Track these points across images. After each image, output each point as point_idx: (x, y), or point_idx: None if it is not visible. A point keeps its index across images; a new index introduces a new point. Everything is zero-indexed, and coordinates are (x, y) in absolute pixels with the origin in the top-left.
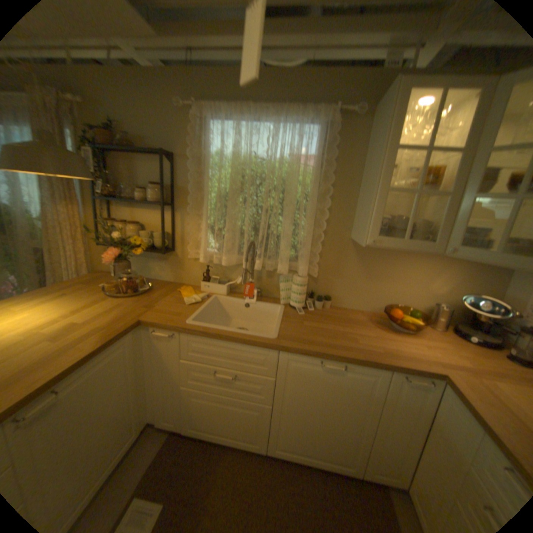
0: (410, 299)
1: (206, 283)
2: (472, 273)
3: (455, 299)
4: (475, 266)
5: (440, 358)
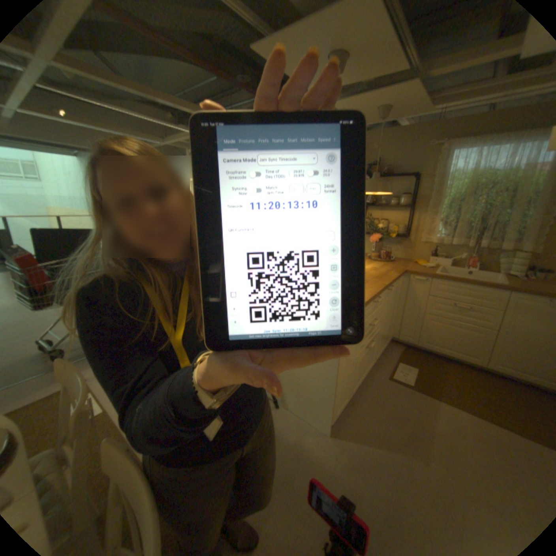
0: None
1: (434, 257)
2: None
3: None
4: None
5: None
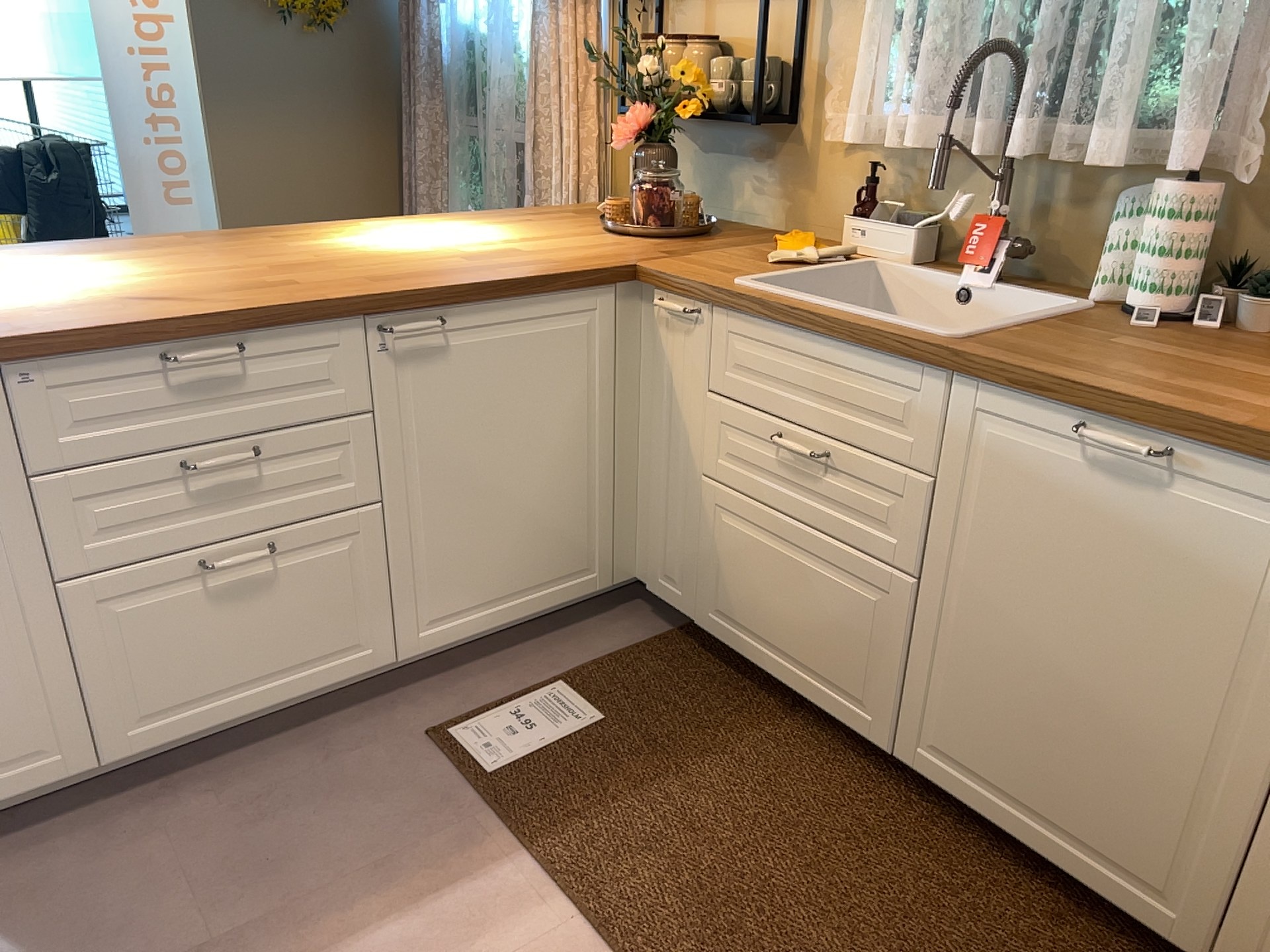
0: None
1: (856, 223)
2: None
3: None
4: None
5: None
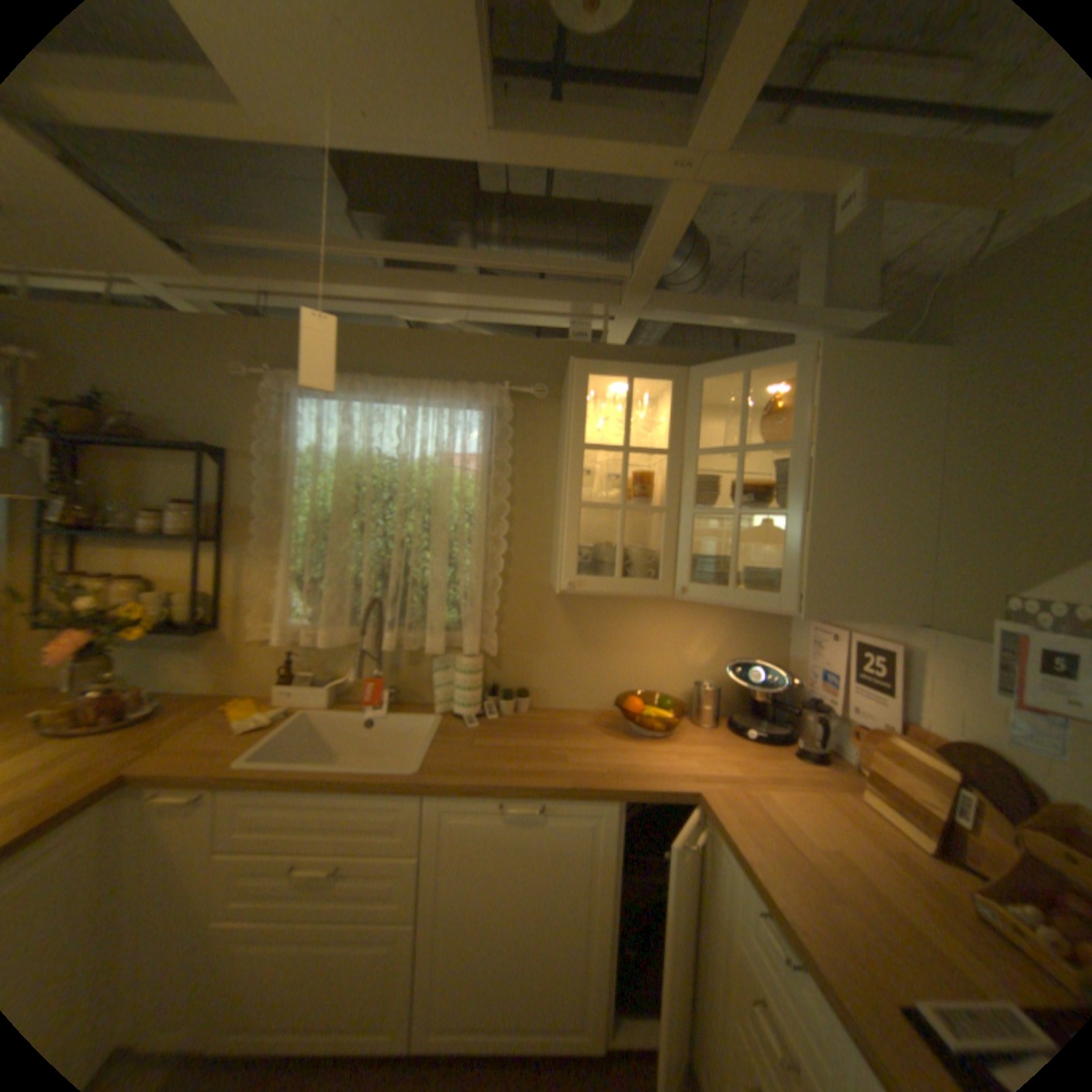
0: (657, 681)
1: (282, 689)
2: (738, 628)
3: (723, 673)
4: (738, 617)
5: (695, 770)
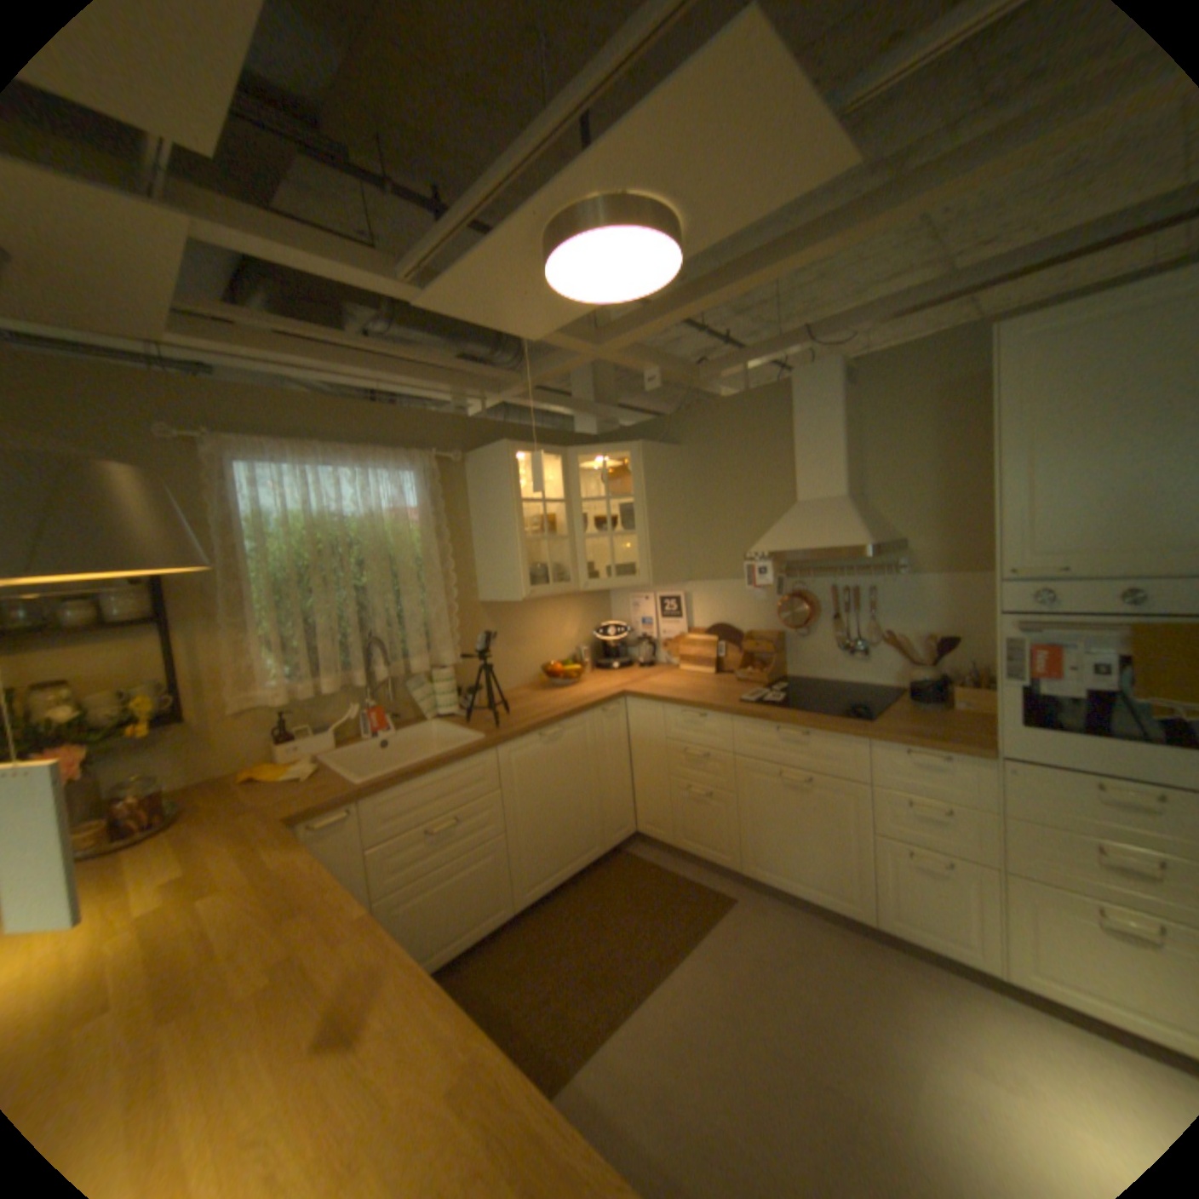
0: (551, 656)
1: (288, 749)
2: (585, 609)
3: (582, 640)
4: (584, 602)
5: (608, 686)
